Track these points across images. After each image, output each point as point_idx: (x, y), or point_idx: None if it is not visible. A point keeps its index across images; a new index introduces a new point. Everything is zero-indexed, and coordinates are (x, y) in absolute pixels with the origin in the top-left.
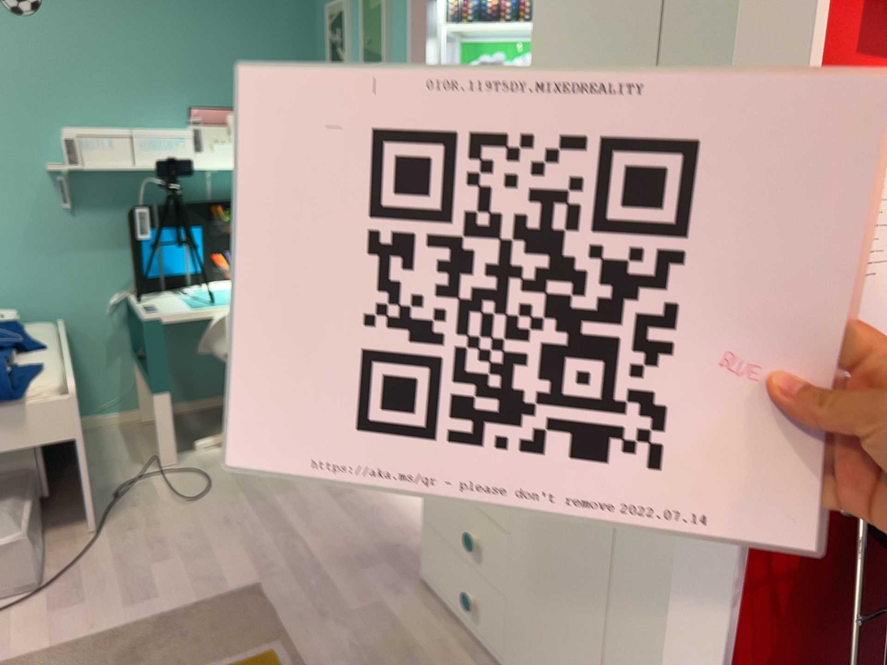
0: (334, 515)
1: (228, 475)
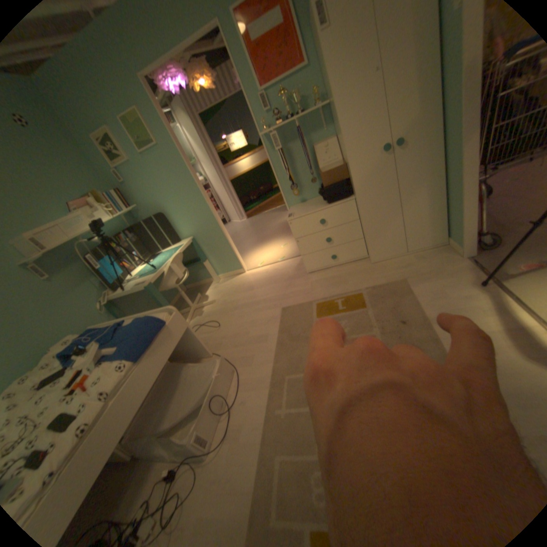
0: (262, 290)
1: (213, 316)
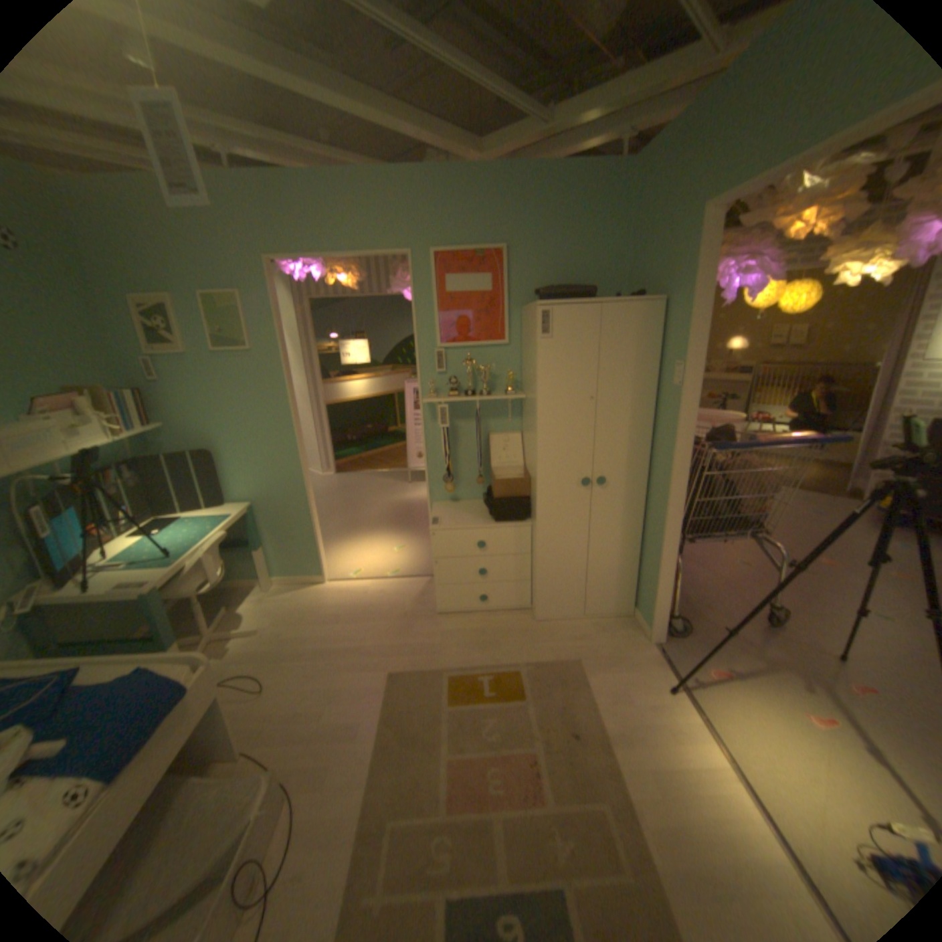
0: (354, 629)
1: (249, 667)
